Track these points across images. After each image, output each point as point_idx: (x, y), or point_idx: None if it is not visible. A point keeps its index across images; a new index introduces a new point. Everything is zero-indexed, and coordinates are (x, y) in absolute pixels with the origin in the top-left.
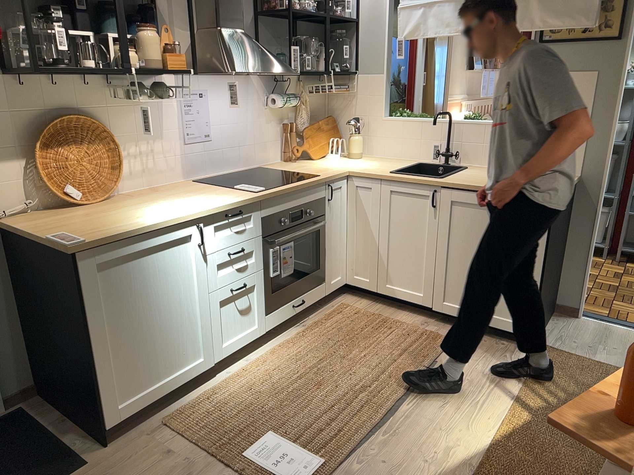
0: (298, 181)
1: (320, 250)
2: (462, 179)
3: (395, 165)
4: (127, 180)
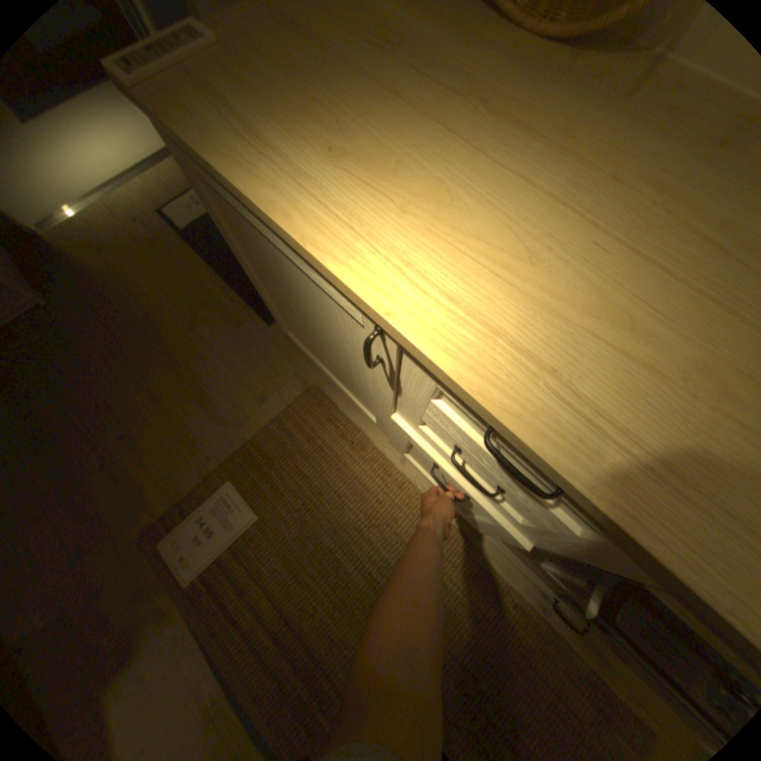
0: None
1: None
2: None
3: None
4: None
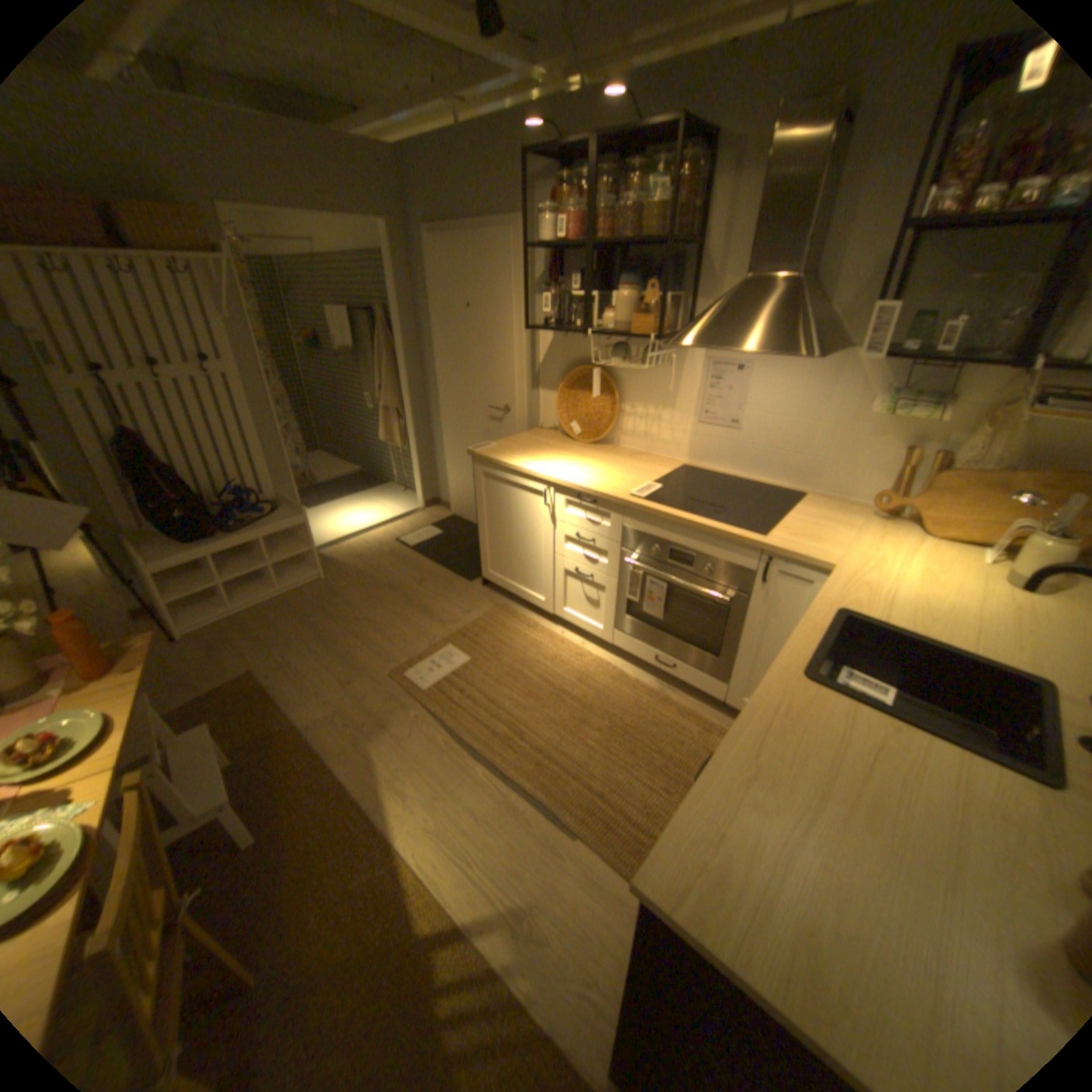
0: (705, 519)
1: (727, 637)
2: (817, 717)
3: (965, 634)
4: (627, 436)
